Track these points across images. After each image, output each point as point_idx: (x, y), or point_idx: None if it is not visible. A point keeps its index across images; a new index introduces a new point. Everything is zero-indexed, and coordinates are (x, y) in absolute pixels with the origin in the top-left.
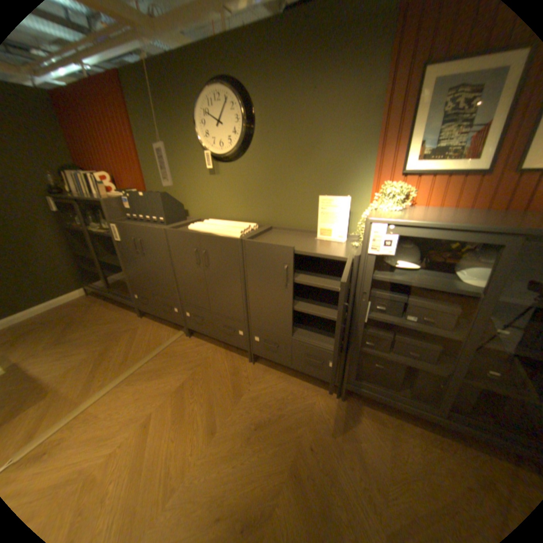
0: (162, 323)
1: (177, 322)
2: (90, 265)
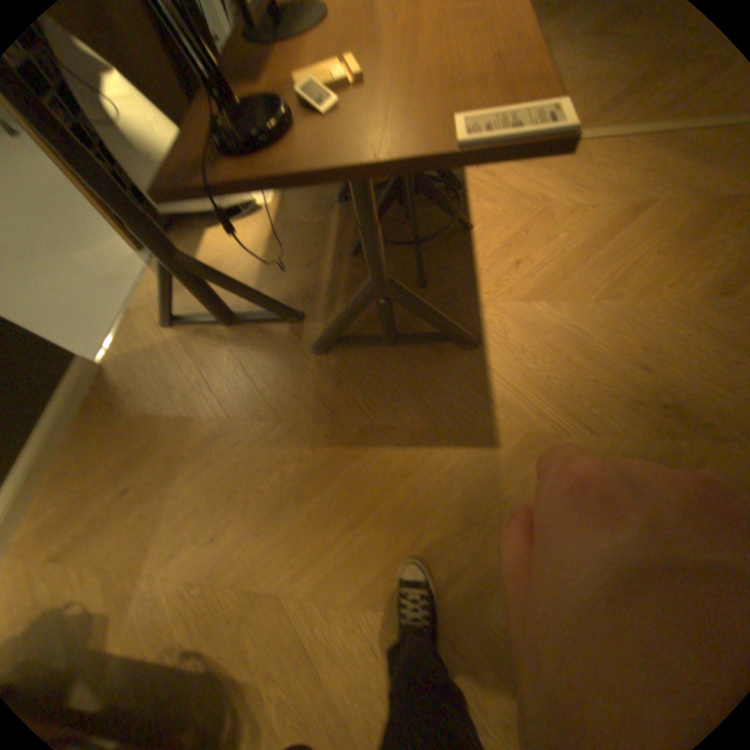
0: None
1: None
2: None
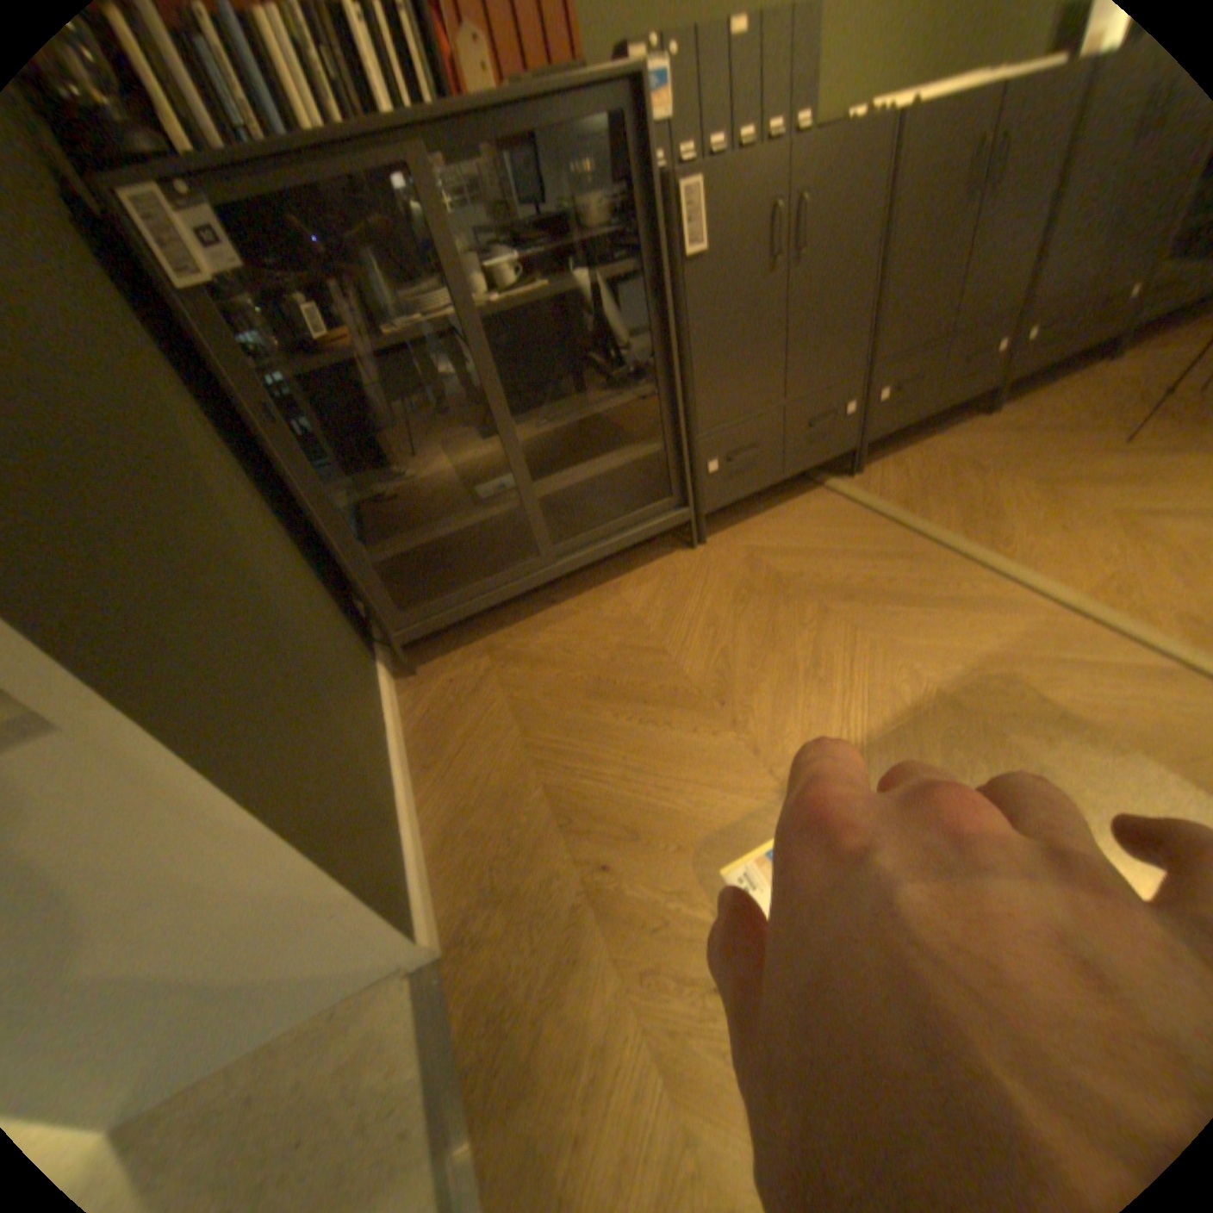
0: (765, 510)
1: (845, 447)
2: (400, 536)
